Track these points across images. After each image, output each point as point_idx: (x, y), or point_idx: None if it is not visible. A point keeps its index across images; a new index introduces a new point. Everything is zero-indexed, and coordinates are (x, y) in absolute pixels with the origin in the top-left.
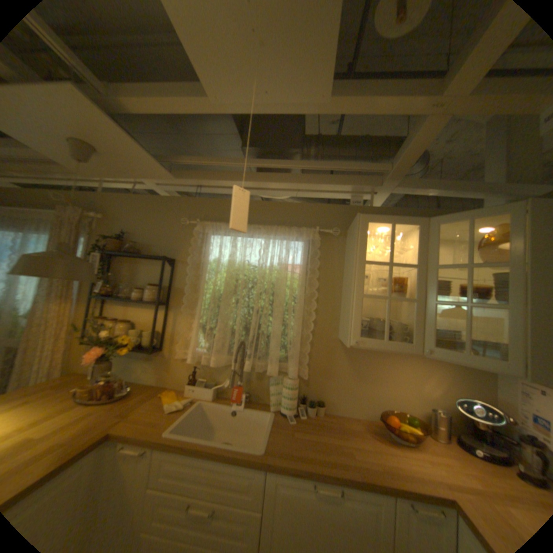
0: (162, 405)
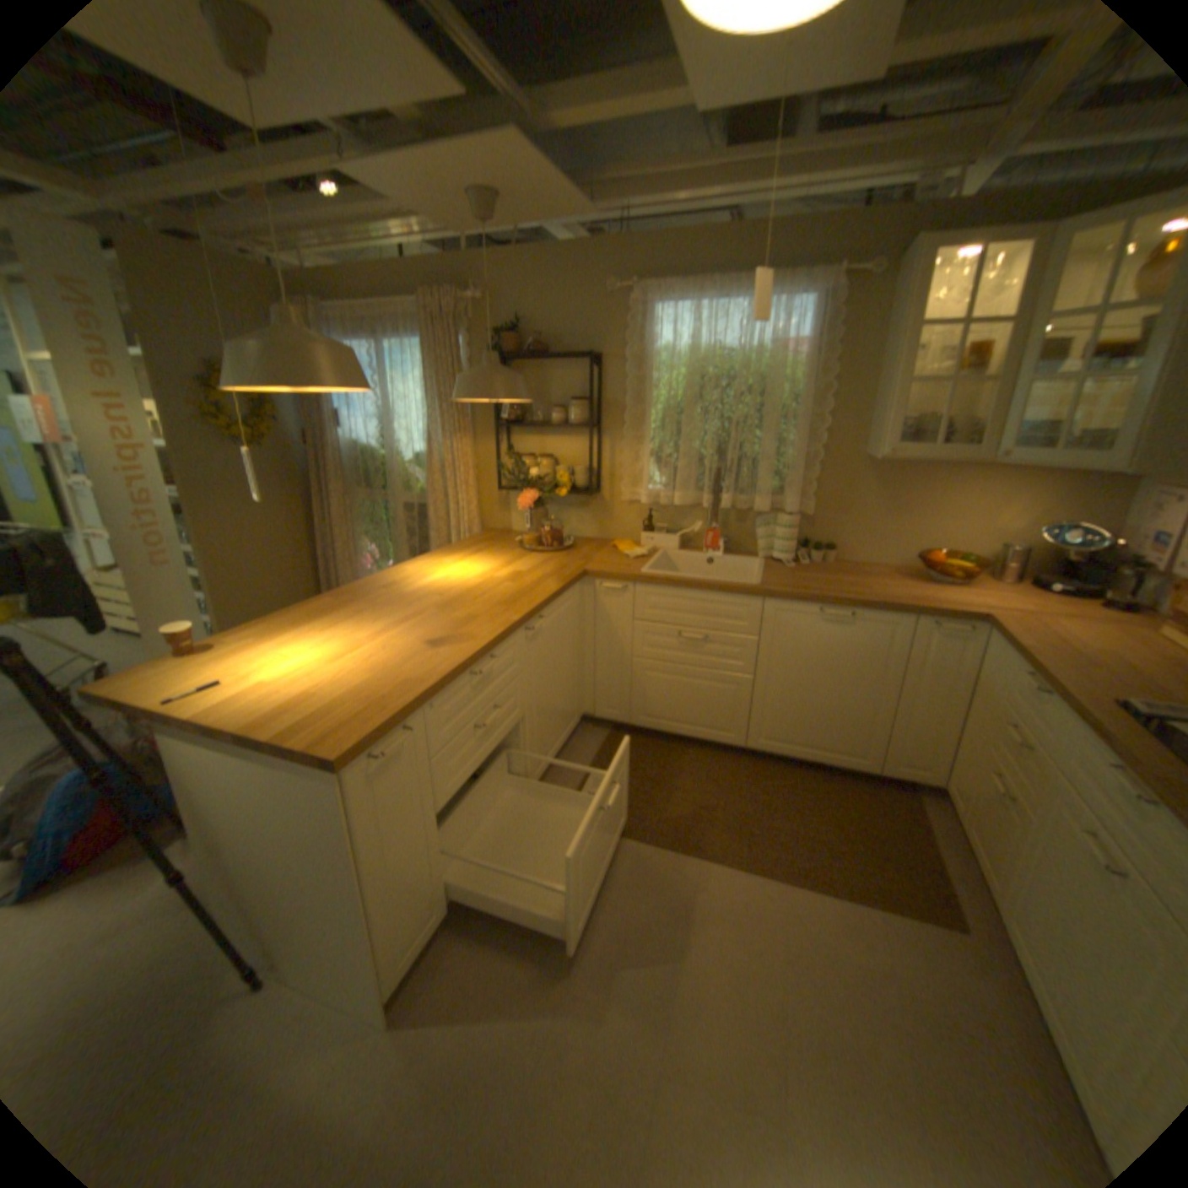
0: (621, 552)
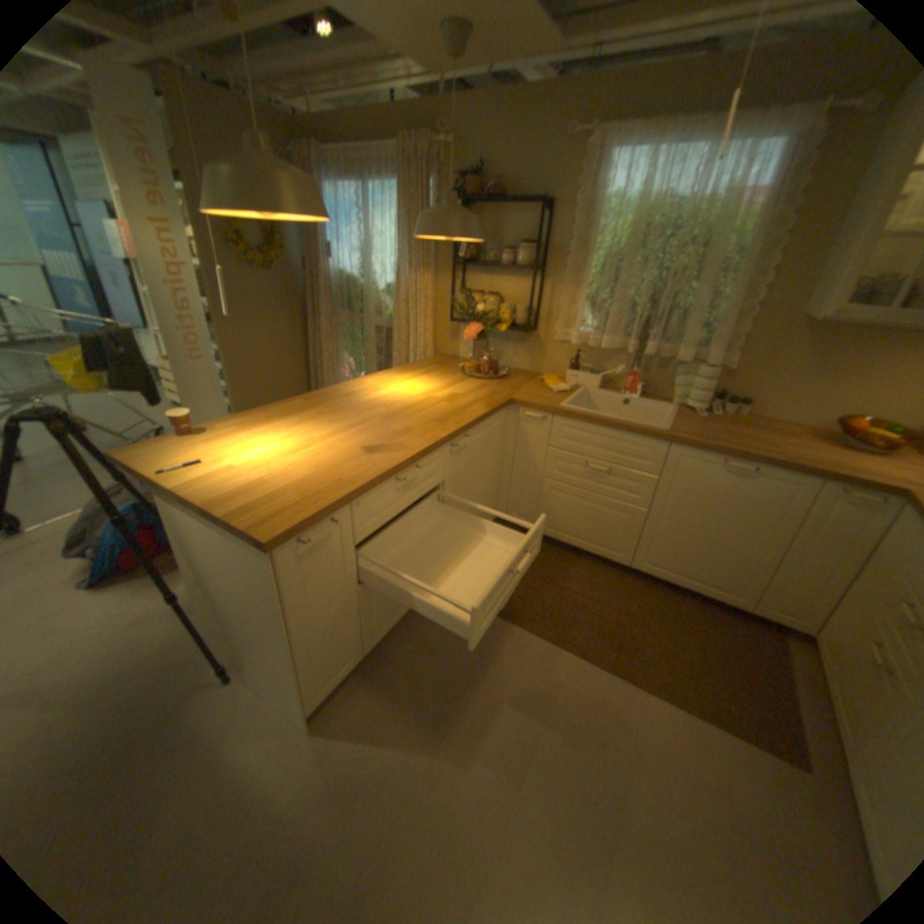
0: (547, 385)
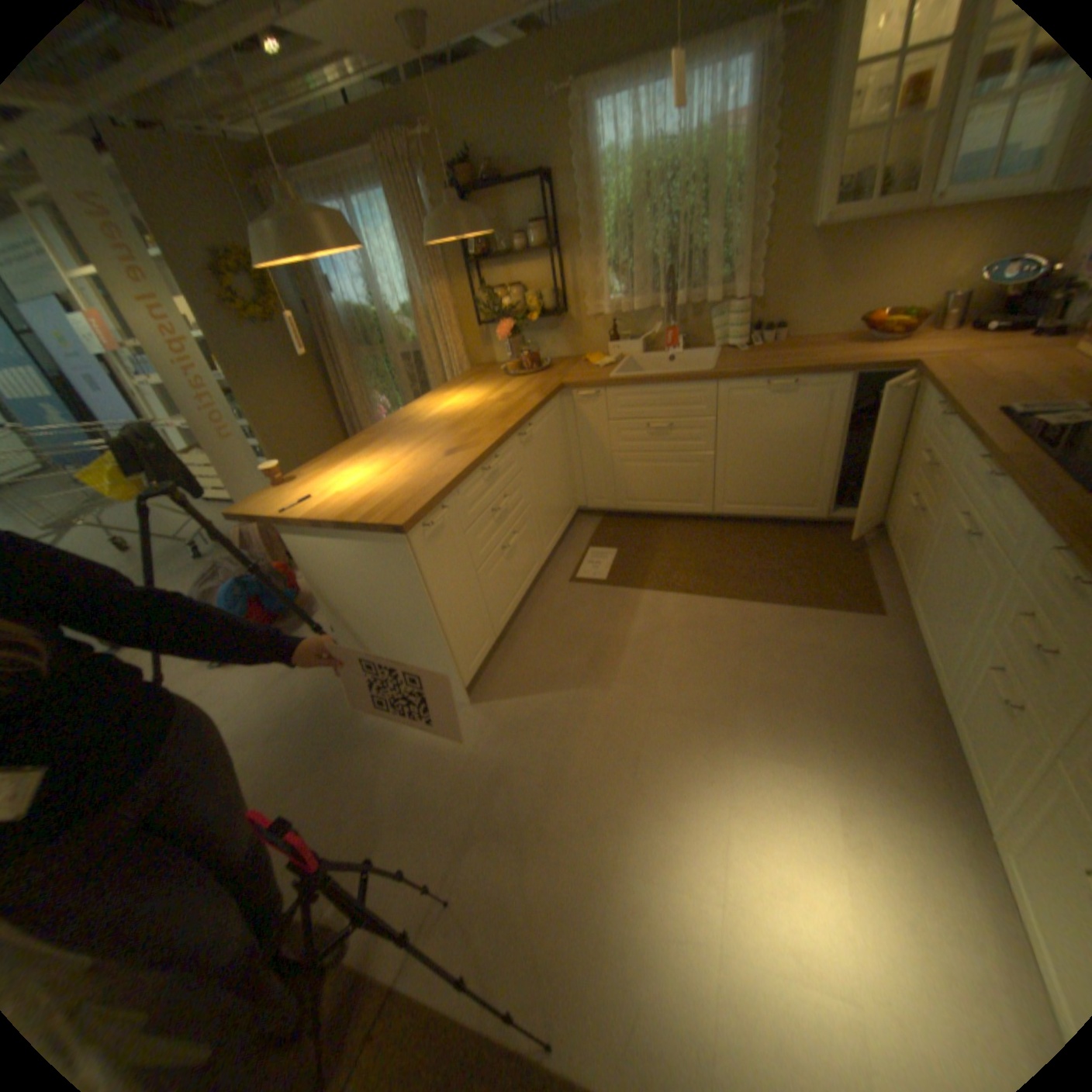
0: (591, 364)
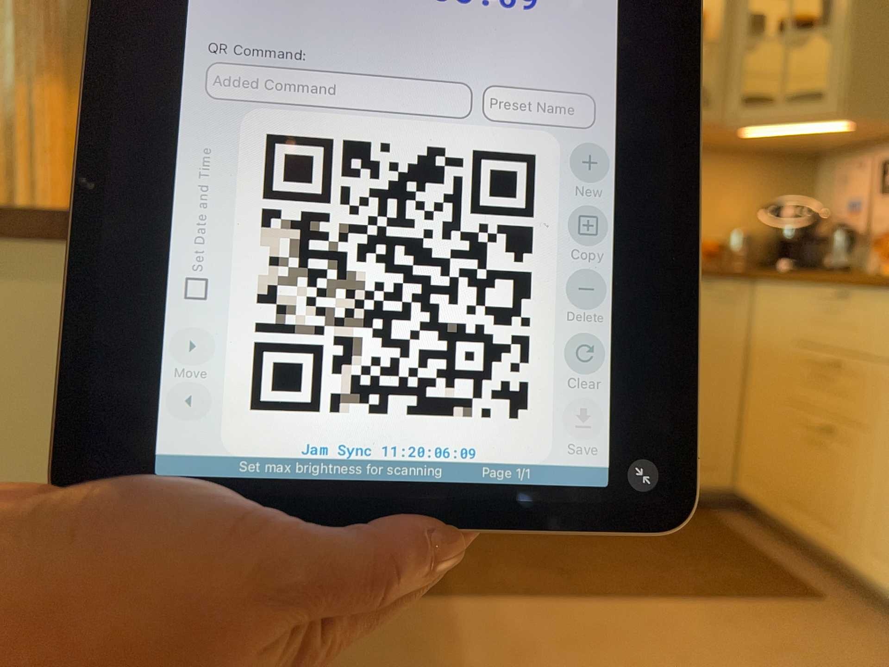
0: None
